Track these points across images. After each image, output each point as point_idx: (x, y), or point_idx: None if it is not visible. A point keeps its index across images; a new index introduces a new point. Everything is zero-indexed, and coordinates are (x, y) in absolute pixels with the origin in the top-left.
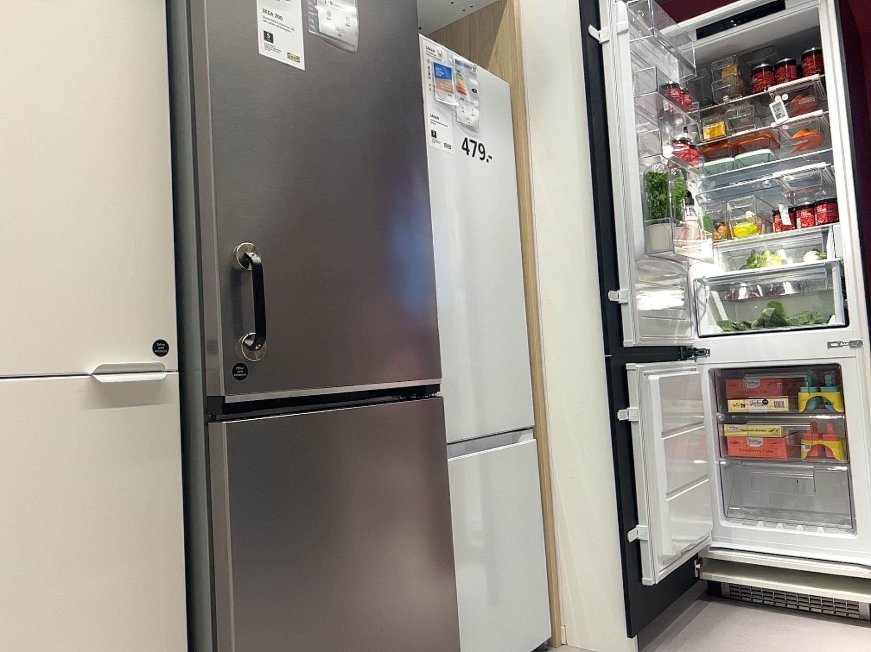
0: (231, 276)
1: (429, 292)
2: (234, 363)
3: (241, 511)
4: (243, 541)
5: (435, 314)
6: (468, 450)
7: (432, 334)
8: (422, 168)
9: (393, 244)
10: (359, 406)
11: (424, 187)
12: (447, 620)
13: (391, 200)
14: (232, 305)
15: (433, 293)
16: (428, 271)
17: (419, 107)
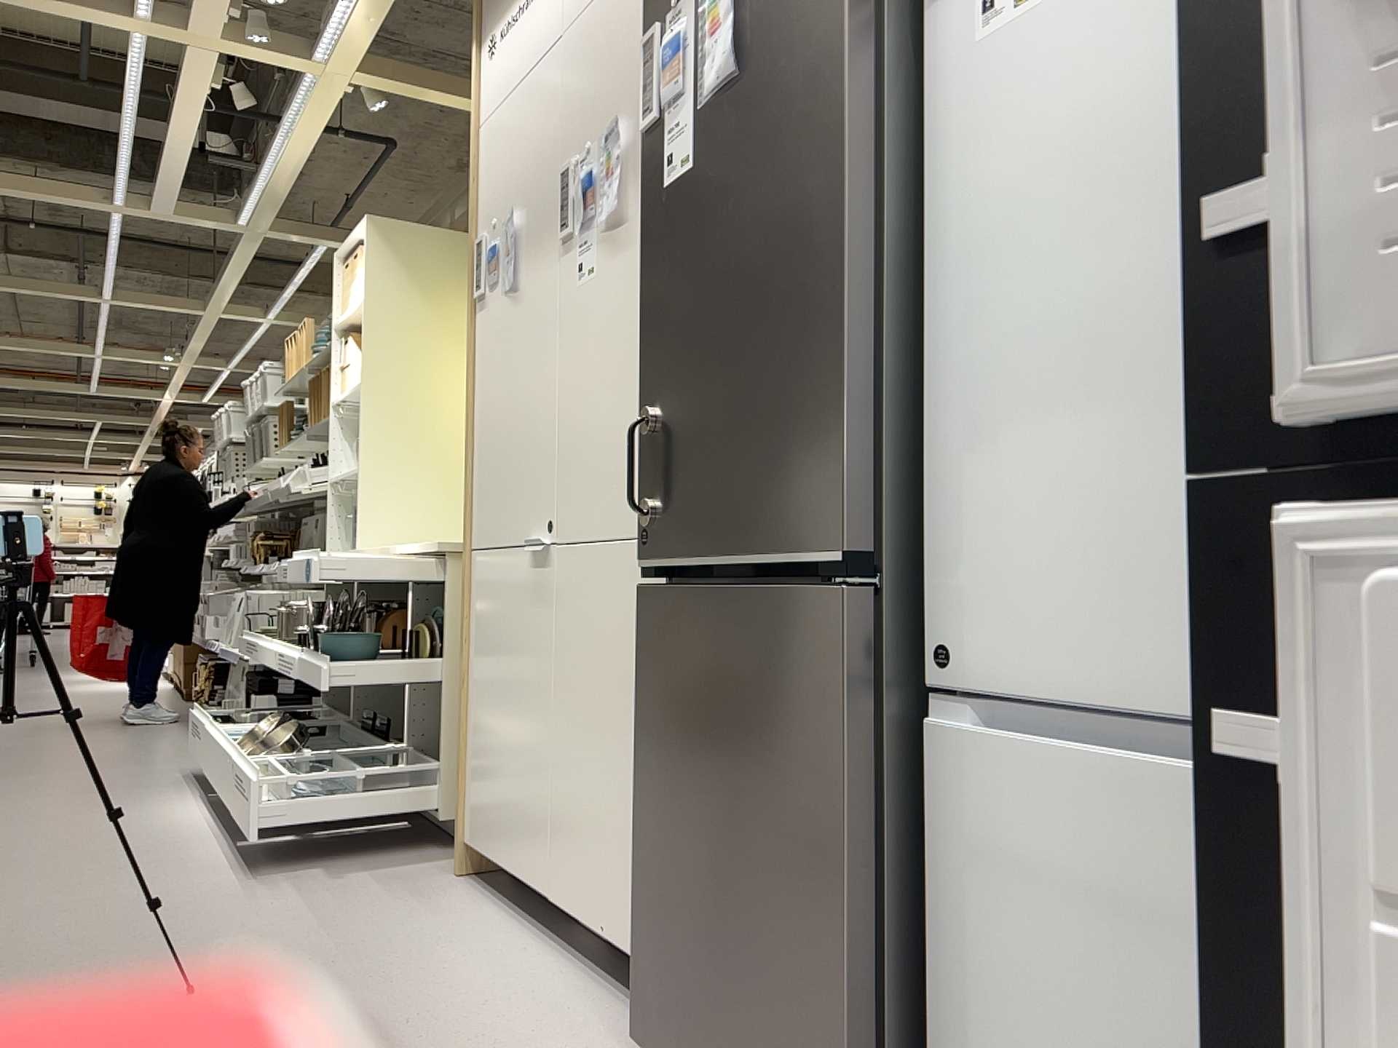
0: (645, 441)
1: (835, 396)
2: (644, 529)
3: (643, 677)
4: (642, 707)
5: (843, 434)
6: (1086, 743)
7: (834, 474)
8: (837, 164)
9: (777, 337)
10: (761, 589)
11: (836, 202)
12: (841, 1002)
13: (777, 265)
14: (645, 471)
15: (843, 394)
16: (835, 357)
17: (838, 50)
